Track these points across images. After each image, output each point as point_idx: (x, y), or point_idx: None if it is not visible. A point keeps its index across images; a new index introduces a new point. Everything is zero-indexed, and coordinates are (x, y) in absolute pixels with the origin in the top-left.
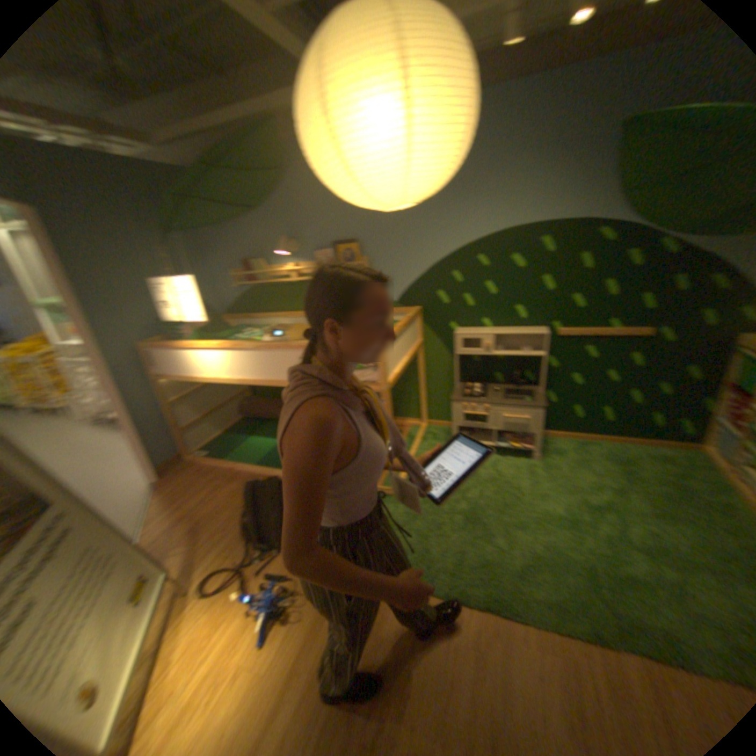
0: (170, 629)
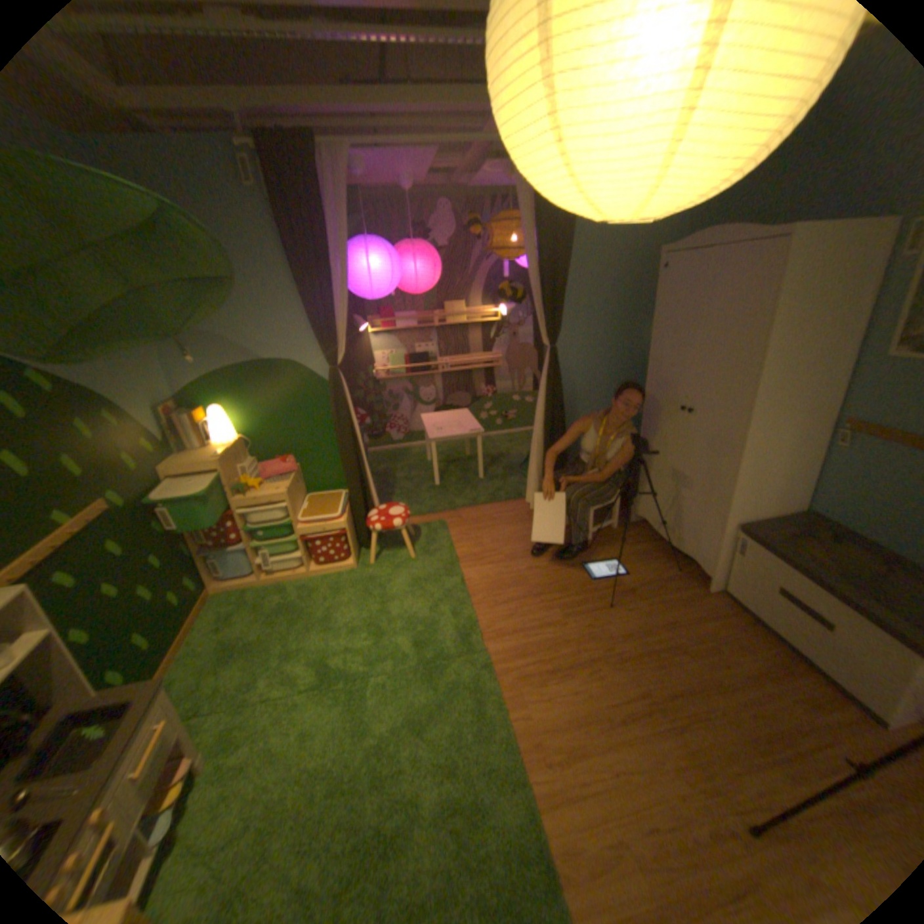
0: None
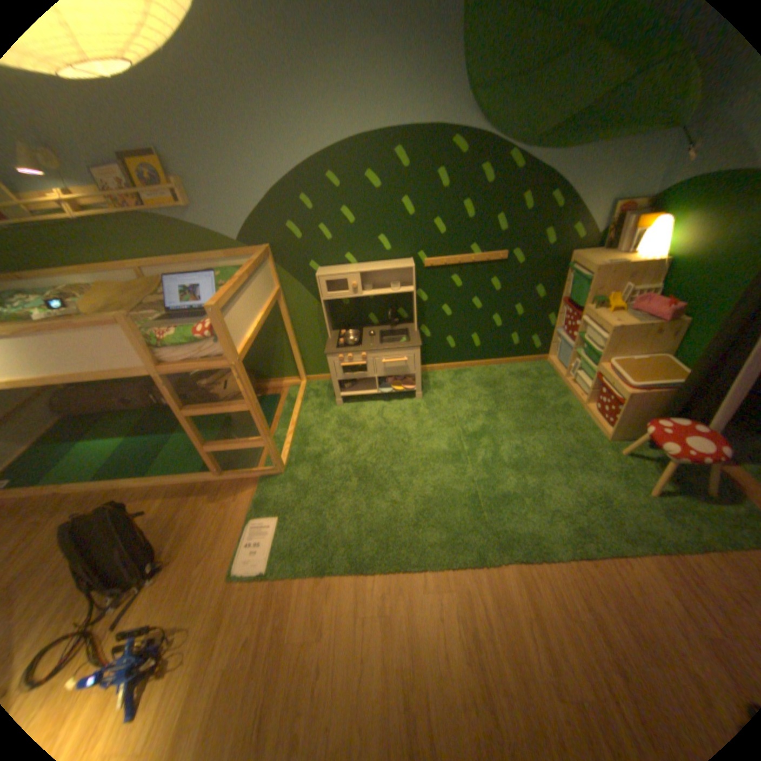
0: None
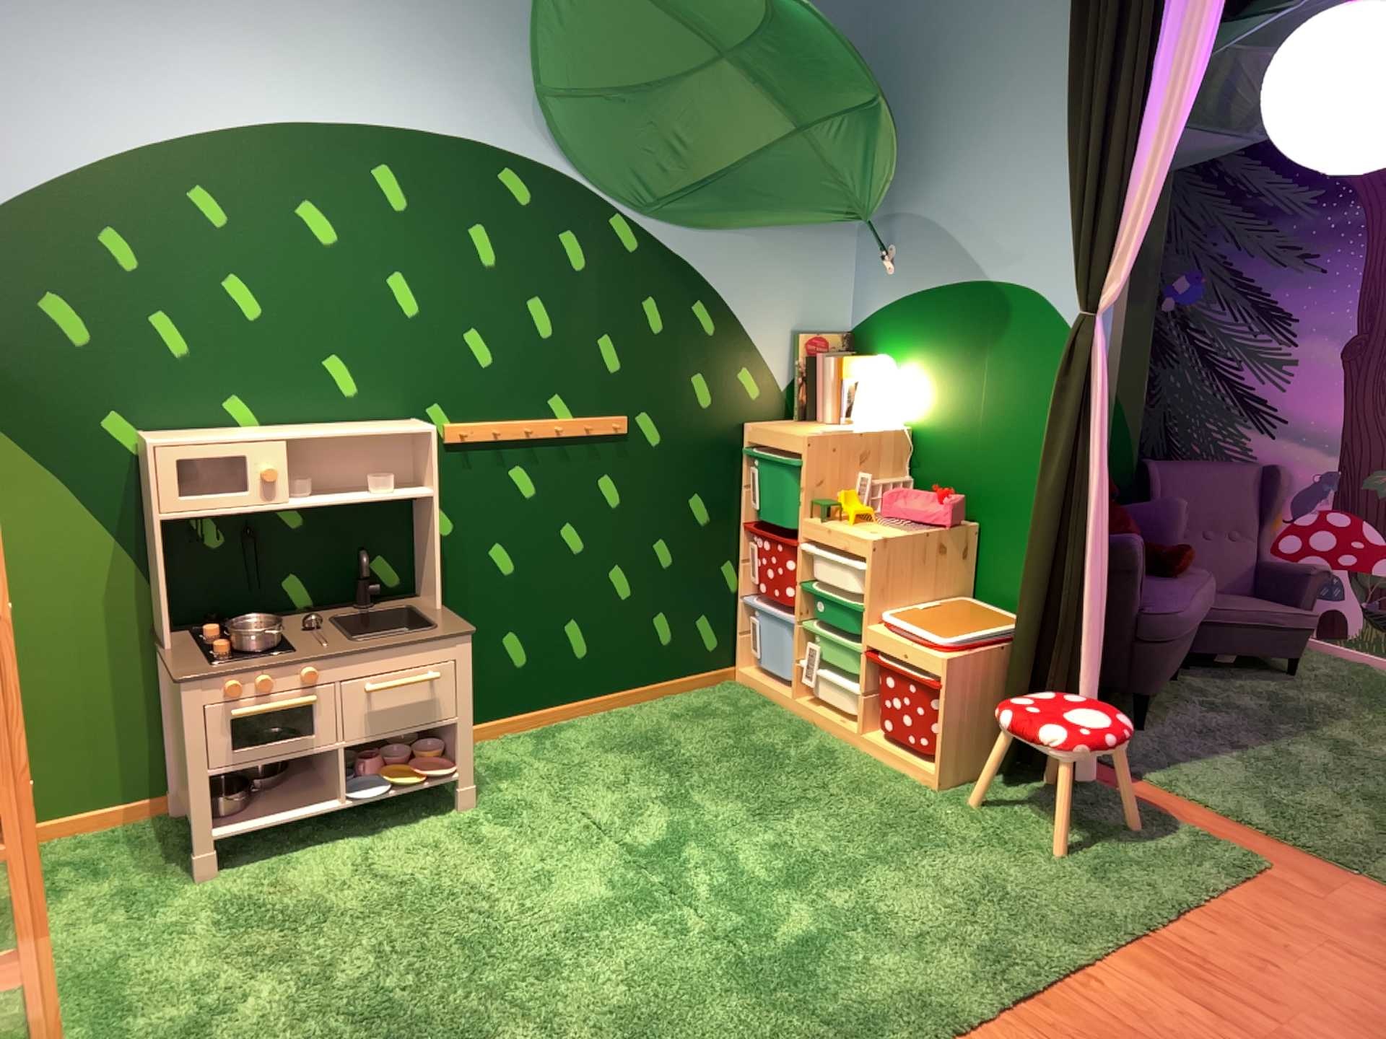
0: None
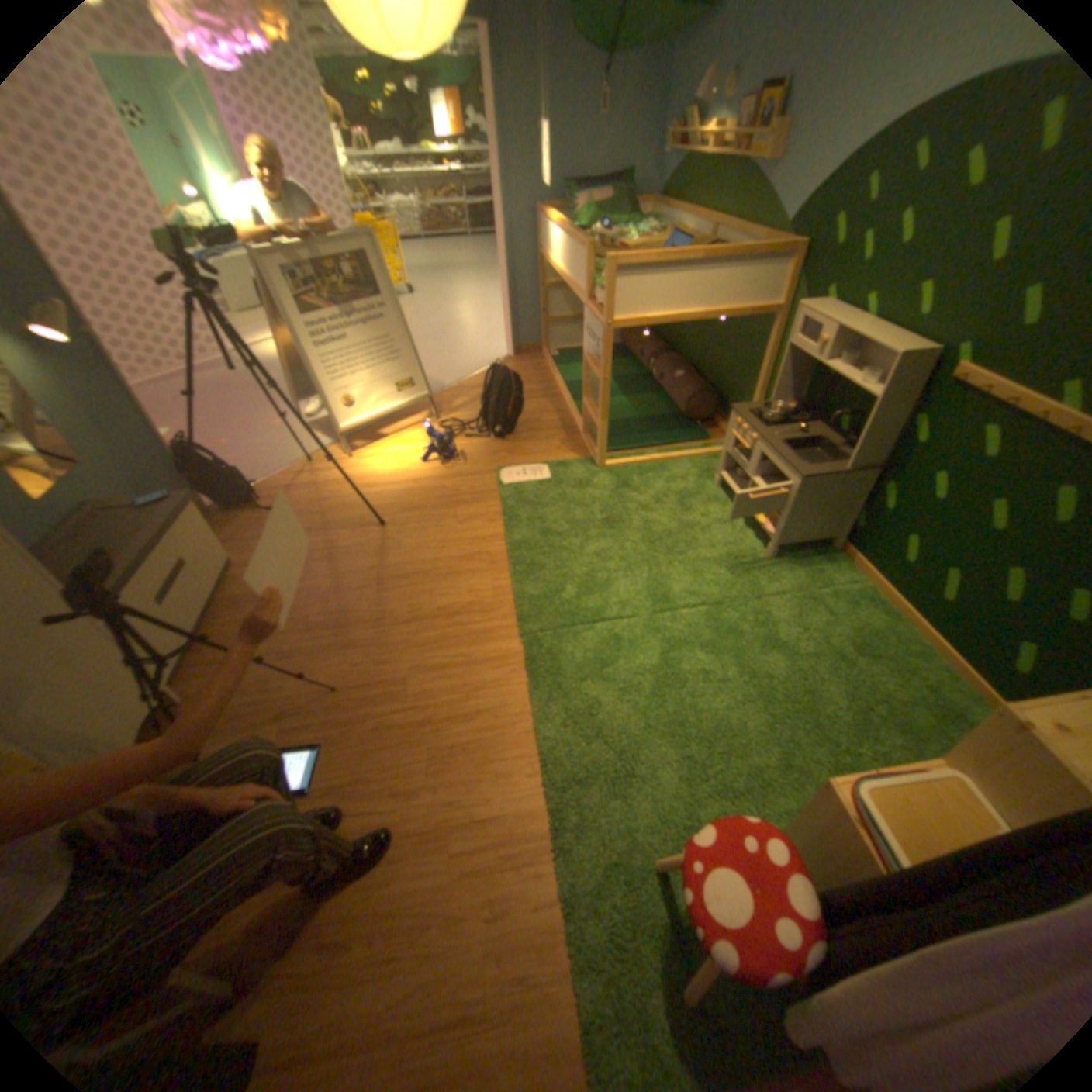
0: (413, 428)
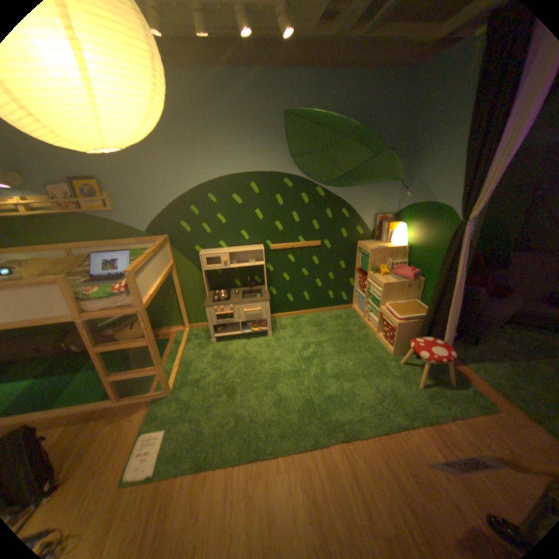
0: None
